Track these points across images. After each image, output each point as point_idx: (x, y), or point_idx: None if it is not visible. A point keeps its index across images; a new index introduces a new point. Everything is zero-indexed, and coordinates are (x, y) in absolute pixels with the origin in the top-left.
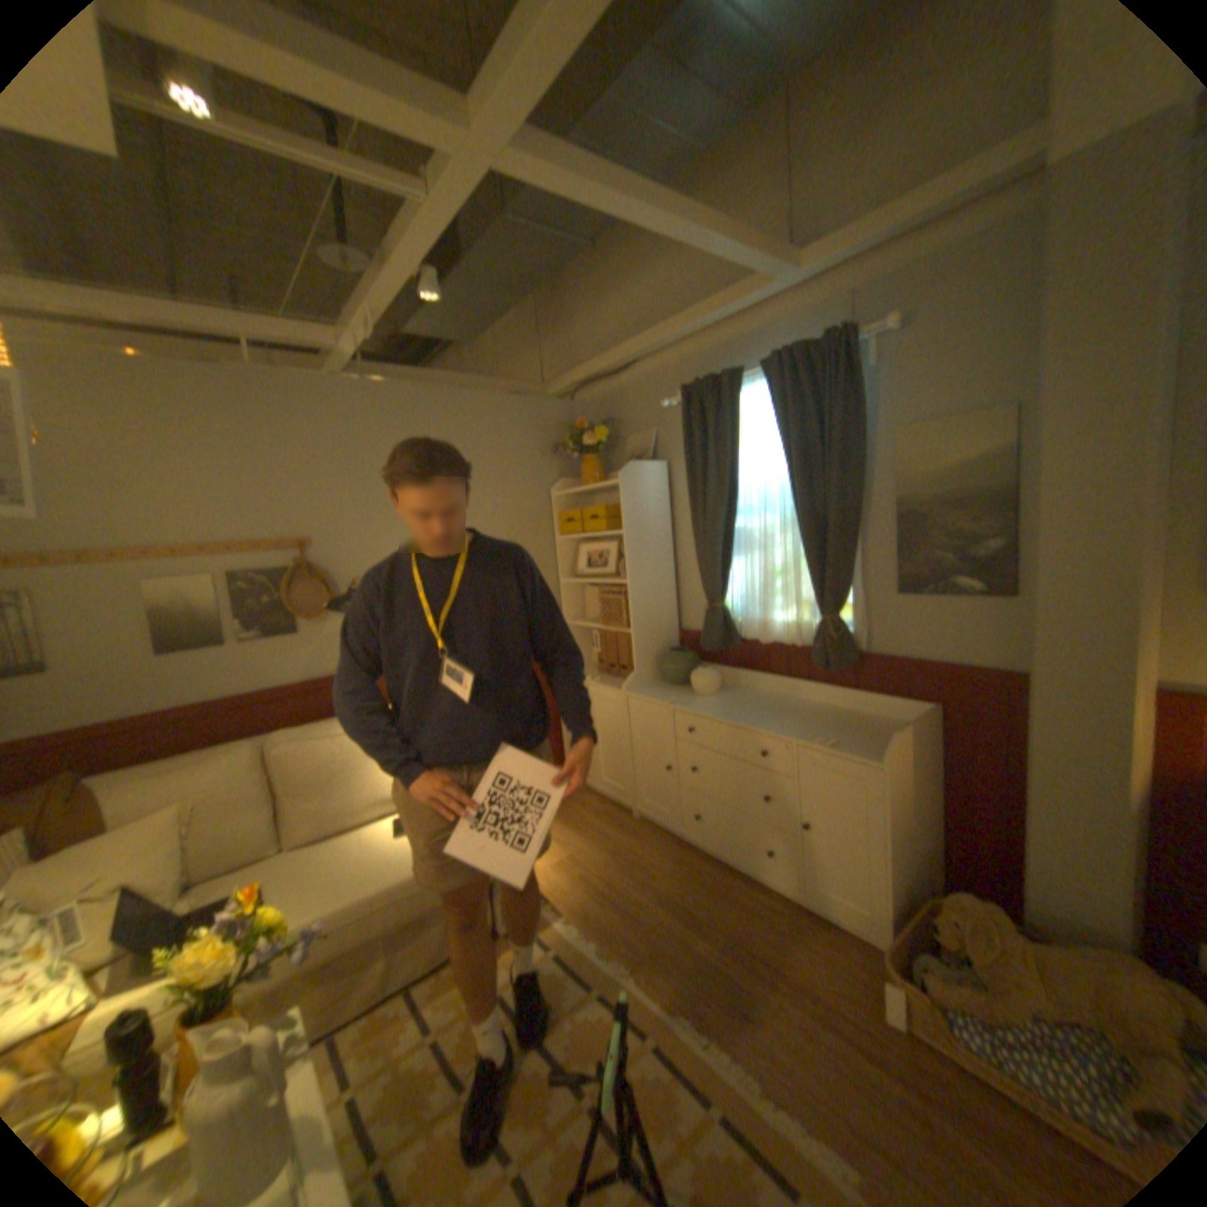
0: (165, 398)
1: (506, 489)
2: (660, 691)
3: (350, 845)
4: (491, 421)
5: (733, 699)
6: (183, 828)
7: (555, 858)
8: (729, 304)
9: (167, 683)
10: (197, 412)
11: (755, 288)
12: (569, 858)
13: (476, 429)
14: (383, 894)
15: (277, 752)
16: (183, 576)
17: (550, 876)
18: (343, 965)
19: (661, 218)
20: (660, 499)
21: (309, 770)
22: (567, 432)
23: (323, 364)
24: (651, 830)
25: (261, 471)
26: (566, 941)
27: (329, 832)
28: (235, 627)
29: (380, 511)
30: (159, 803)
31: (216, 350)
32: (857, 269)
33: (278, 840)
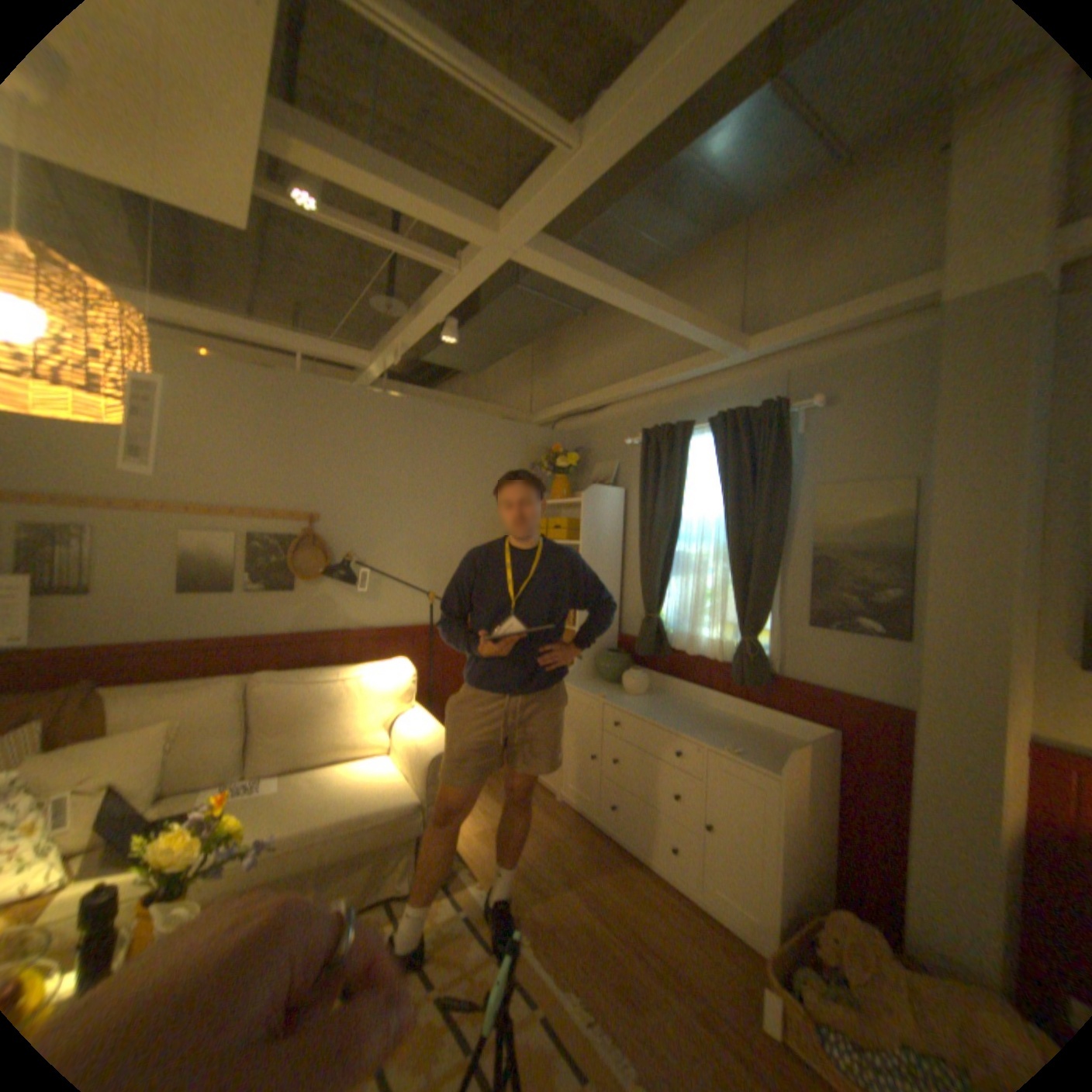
0: (231, 390)
1: (487, 494)
2: (595, 685)
3: (304, 782)
4: (483, 437)
5: (658, 701)
6: (169, 742)
7: (480, 827)
8: (689, 370)
9: (181, 617)
10: (253, 404)
11: (711, 361)
12: (492, 828)
13: (470, 442)
14: (325, 828)
15: (259, 689)
16: (214, 530)
17: (473, 842)
18: (278, 889)
19: (637, 304)
20: (615, 519)
21: (282, 708)
22: (545, 453)
23: (357, 377)
24: (571, 815)
25: (292, 455)
26: (477, 904)
27: (288, 767)
28: (246, 578)
29: (380, 498)
30: (154, 717)
31: (277, 357)
32: (794, 357)
33: (244, 767)
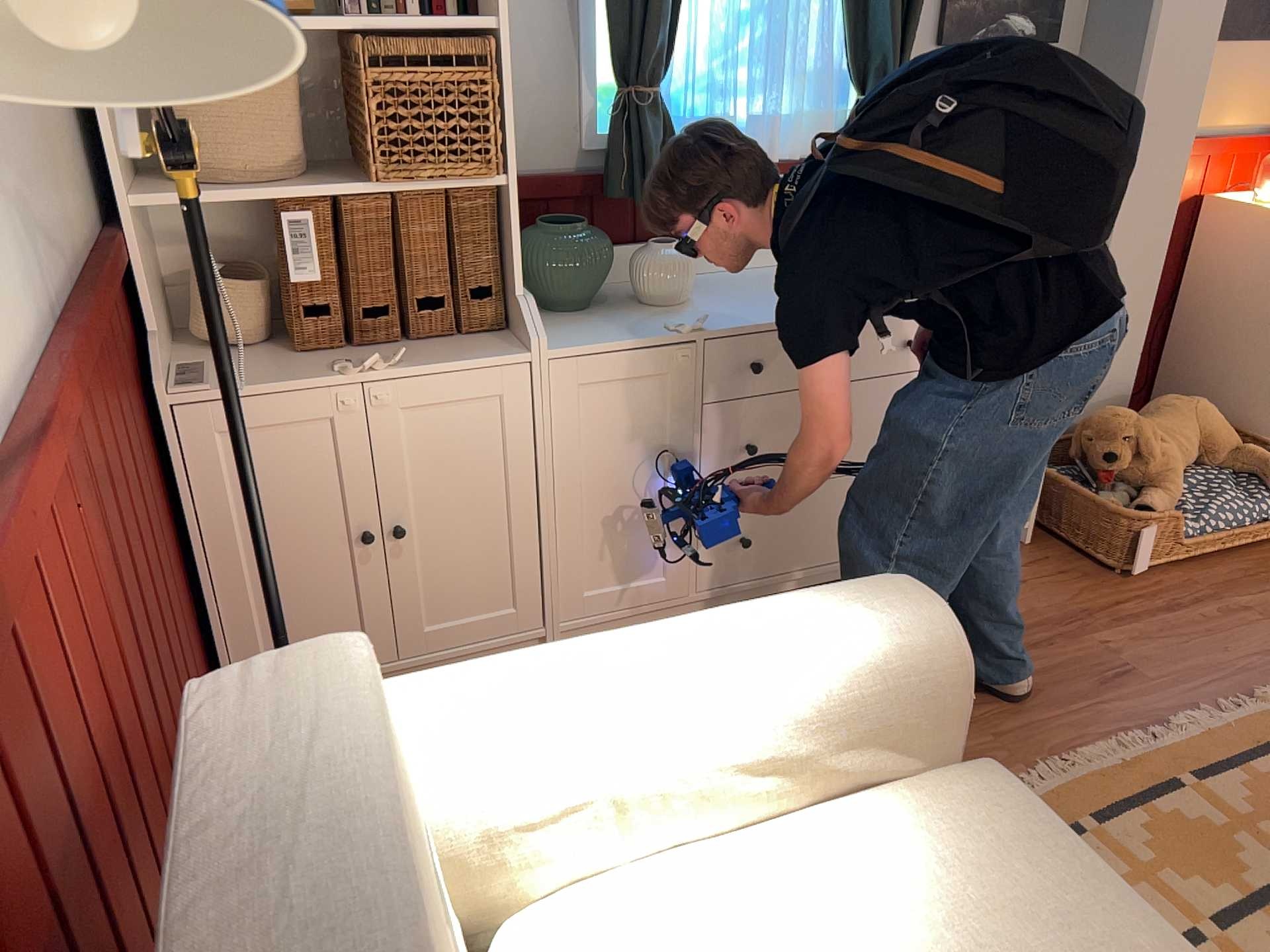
0: None
1: None
2: (582, 324)
3: None
4: None
5: (722, 292)
6: None
7: None
8: None
9: None
10: None
11: None
12: None
13: None
14: None
15: None
16: None
17: None
18: None
19: None
20: None
21: None
22: None
23: None
24: None
25: None
26: None
27: None
28: None
29: None
30: None
31: None
32: None
33: None
